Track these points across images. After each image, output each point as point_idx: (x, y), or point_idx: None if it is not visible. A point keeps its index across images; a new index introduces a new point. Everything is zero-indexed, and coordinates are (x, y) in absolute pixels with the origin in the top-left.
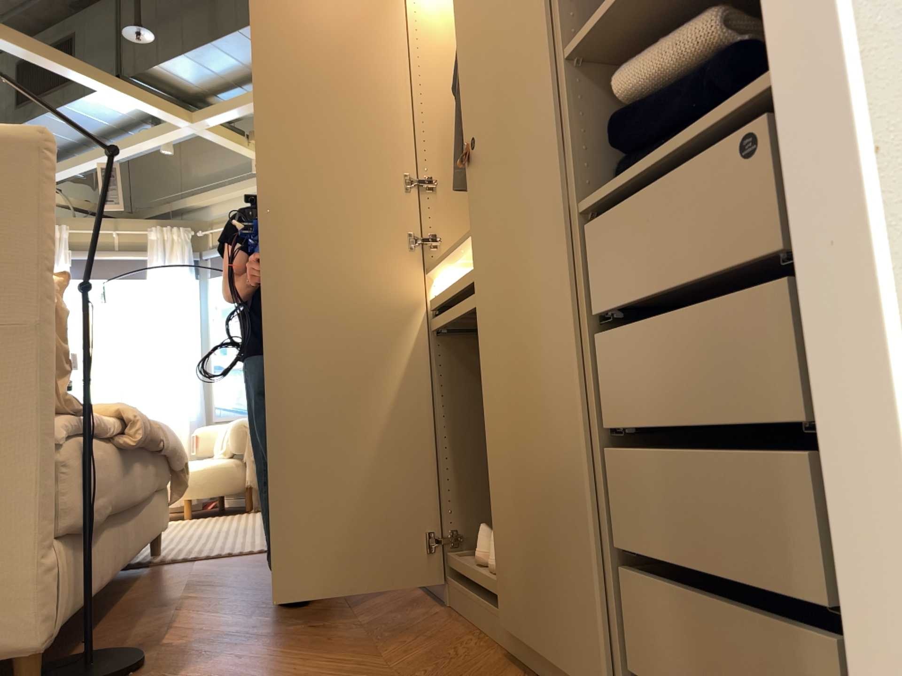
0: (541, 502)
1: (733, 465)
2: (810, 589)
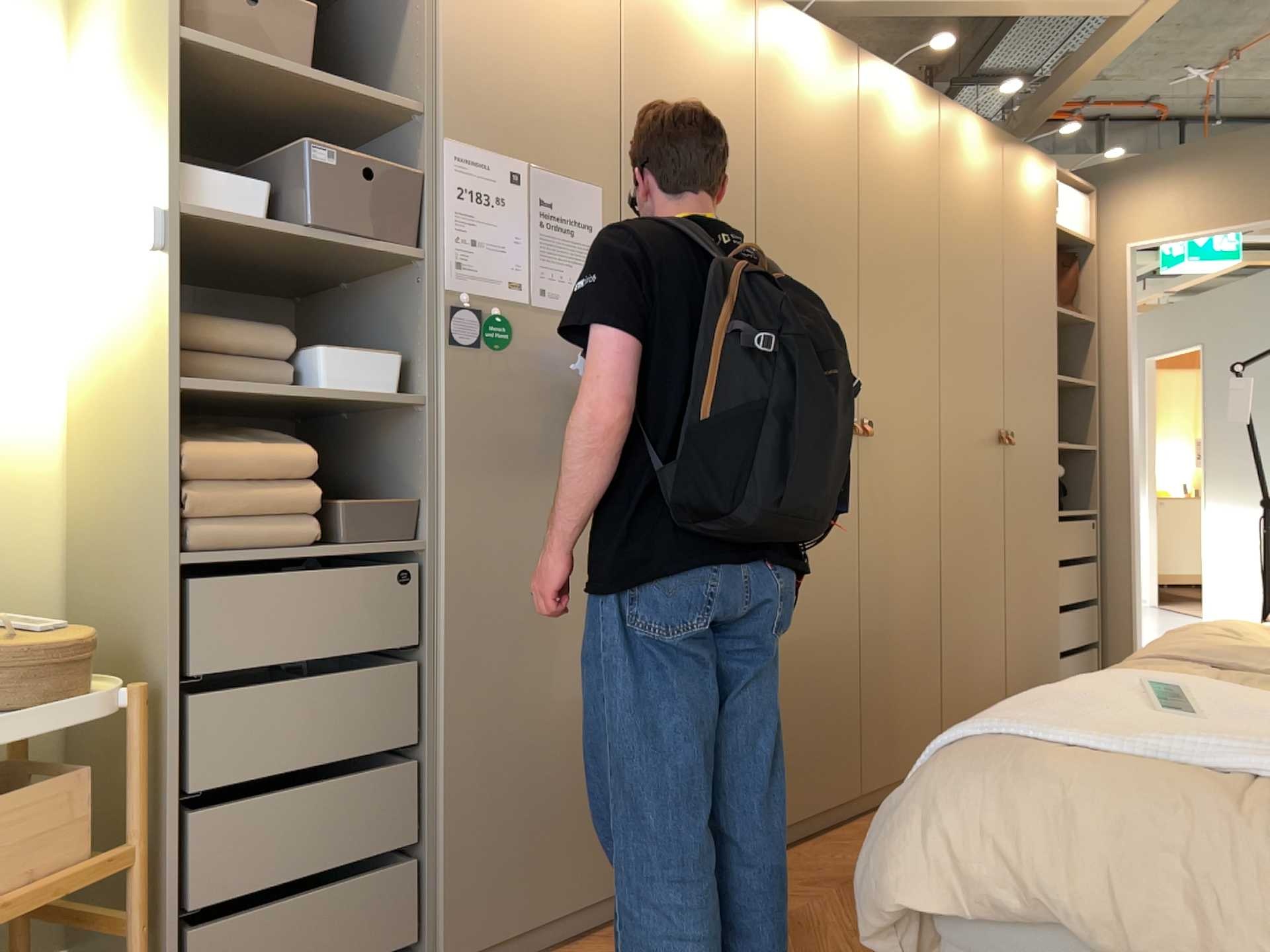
0: (1032, 645)
1: (1082, 609)
2: (1092, 636)
